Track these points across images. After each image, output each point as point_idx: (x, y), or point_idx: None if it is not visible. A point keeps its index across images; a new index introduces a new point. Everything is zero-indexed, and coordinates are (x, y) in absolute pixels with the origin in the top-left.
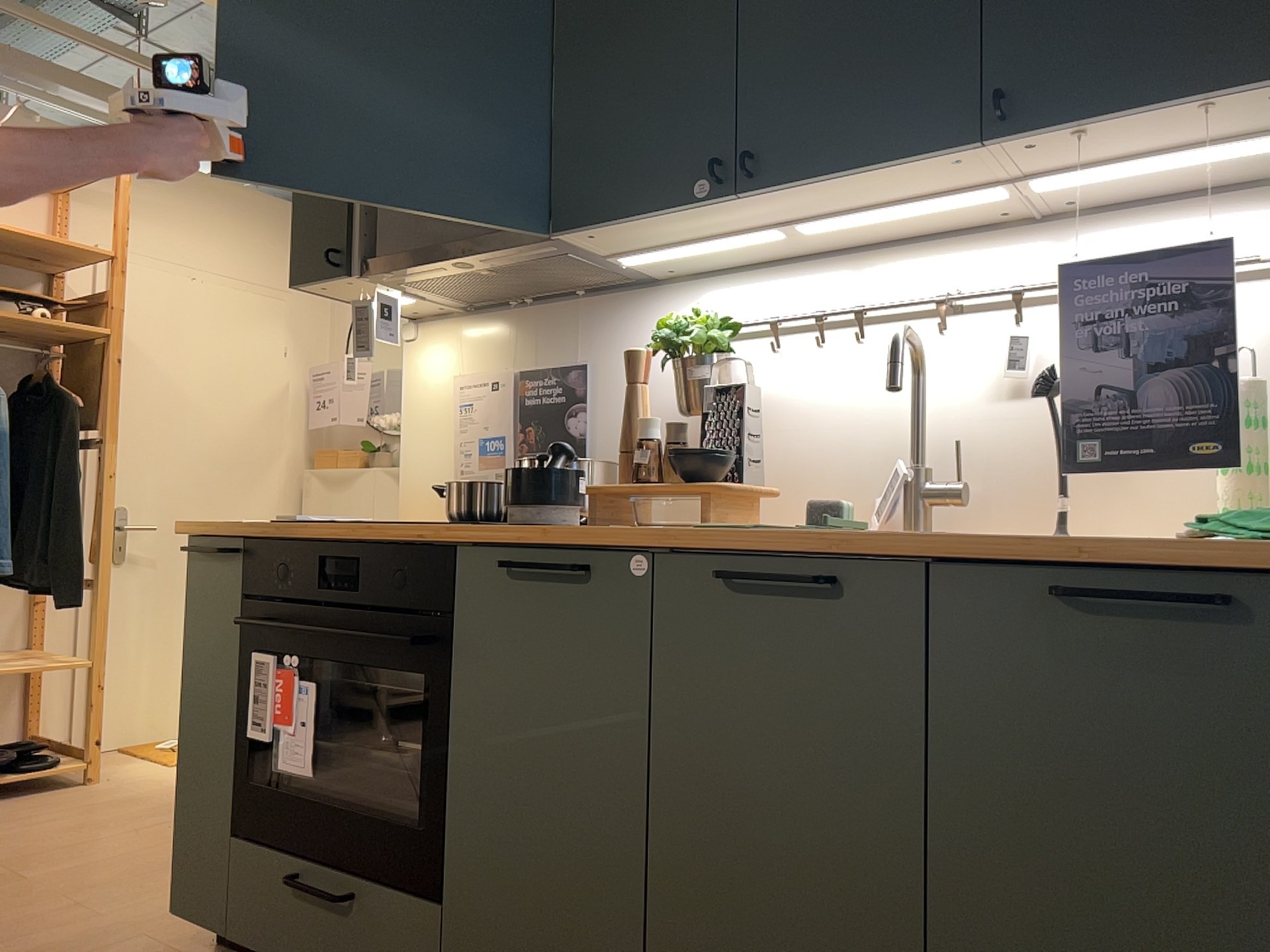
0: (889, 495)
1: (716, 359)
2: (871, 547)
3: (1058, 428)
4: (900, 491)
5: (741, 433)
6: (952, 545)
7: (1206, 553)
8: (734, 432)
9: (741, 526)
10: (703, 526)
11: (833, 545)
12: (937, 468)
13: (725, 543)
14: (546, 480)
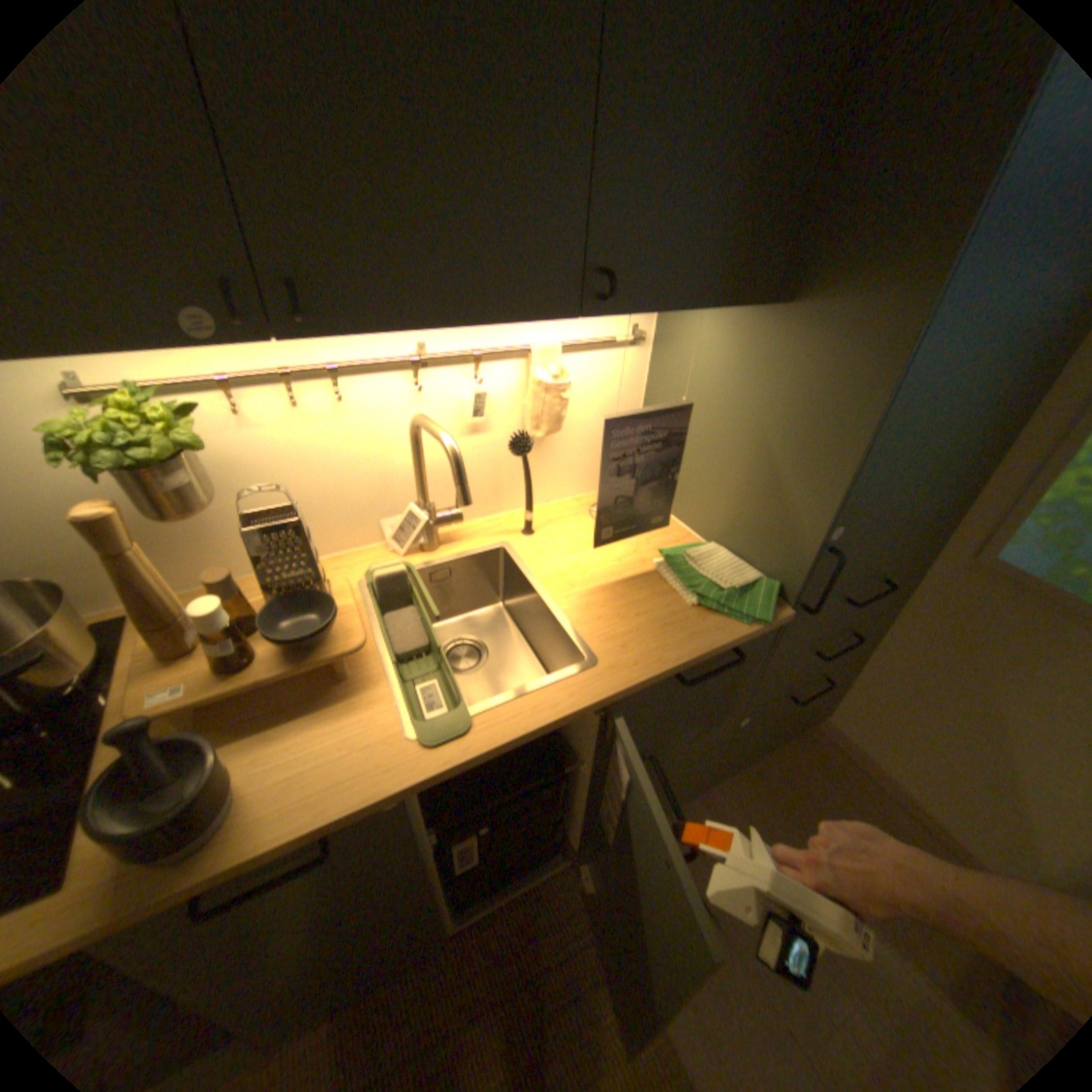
0: (404, 528)
1: (183, 456)
2: (591, 710)
3: (529, 473)
4: (420, 529)
5: (302, 560)
6: (640, 690)
7: (741, 644)
8: (300, 568)
9: (467, 726)
10: (424, 737)
11: (566, 720)
12: (434, 498)
13: (482, 760)
14: (188, 807)
